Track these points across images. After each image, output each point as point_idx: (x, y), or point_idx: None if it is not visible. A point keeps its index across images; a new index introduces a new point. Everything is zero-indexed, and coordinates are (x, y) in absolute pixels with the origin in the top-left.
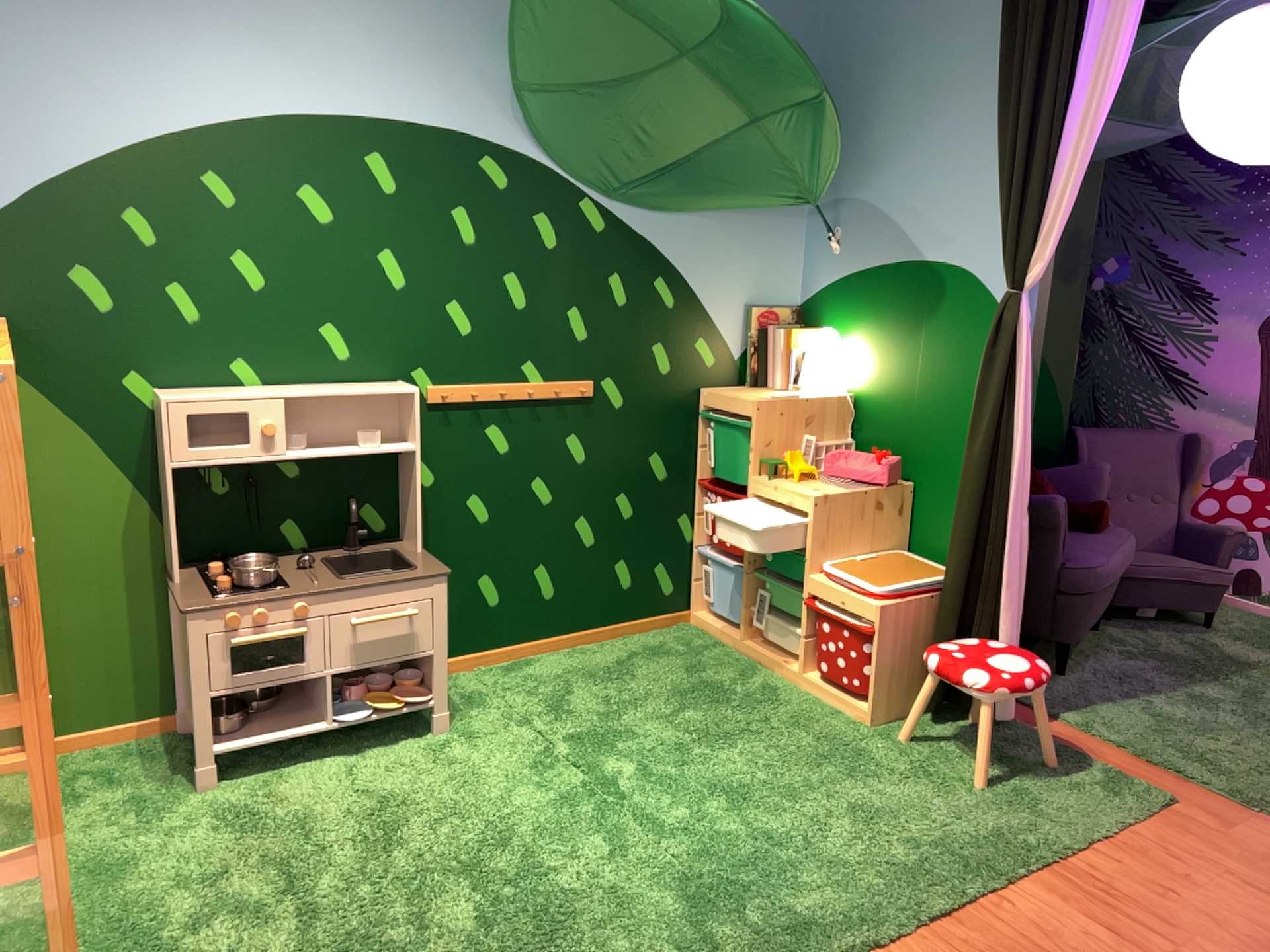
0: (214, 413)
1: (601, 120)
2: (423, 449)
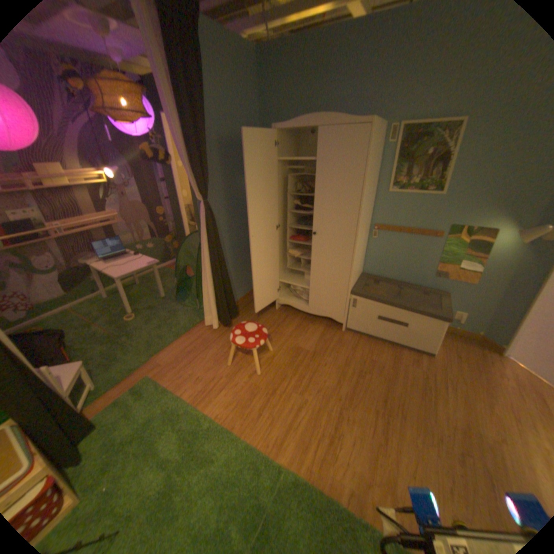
0: None
1: None
2: None
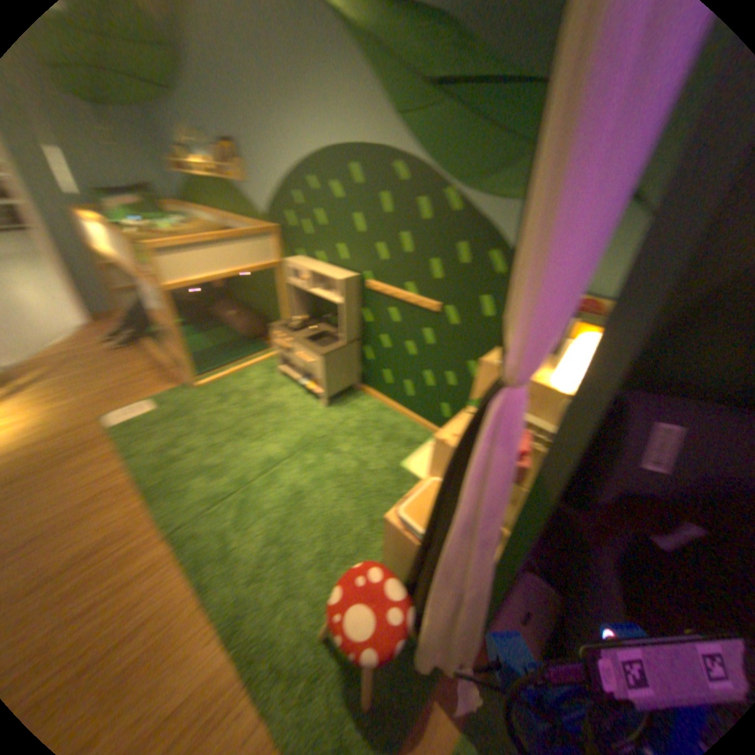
0: (290, 268)
1: (445, 120)
2: (364, 307)
